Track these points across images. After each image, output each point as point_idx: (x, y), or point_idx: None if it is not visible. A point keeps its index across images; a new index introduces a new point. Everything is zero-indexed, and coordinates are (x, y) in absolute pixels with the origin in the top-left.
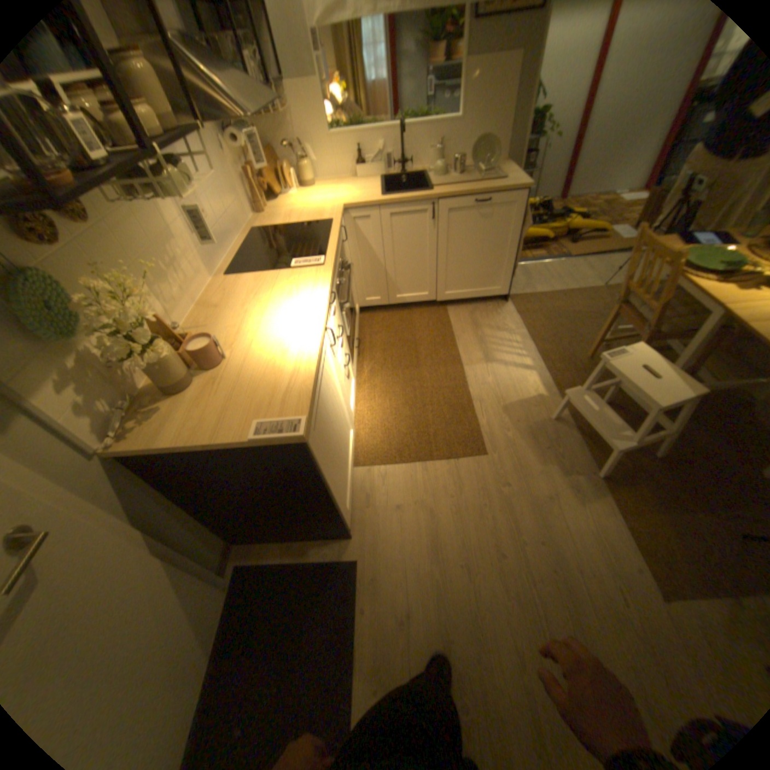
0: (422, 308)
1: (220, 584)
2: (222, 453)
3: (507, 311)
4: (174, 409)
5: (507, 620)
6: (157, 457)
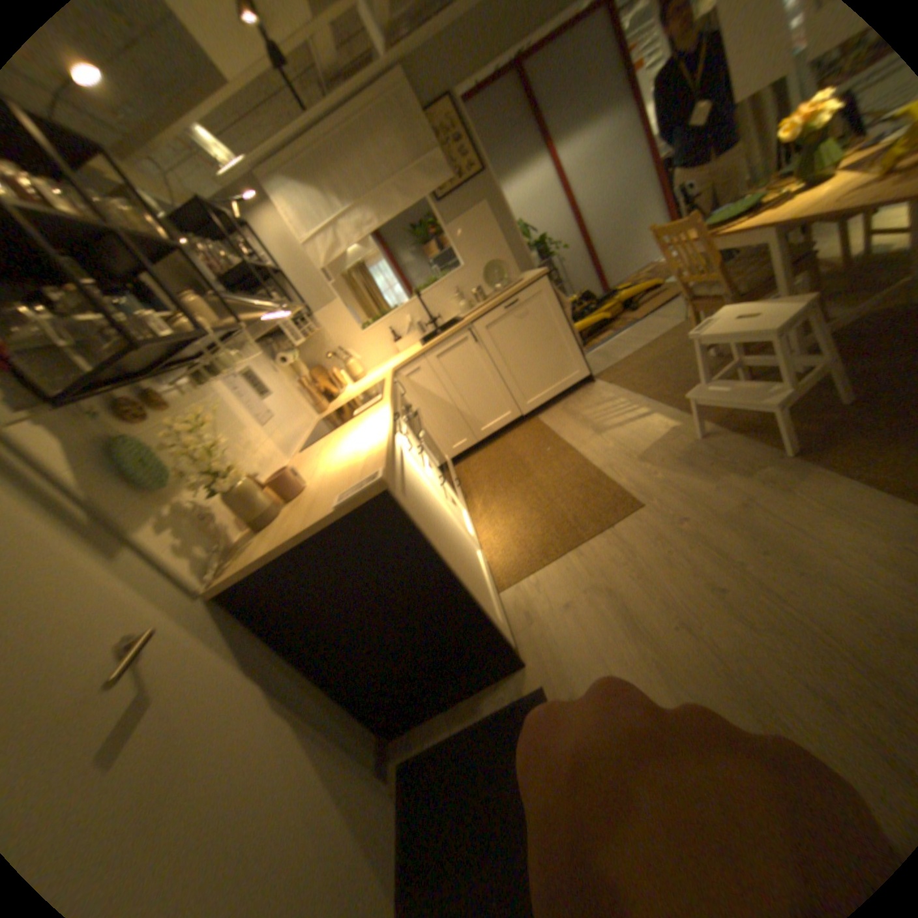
0: (514, 430)
1: (384, 789)
2: (320, 547)
3: (600, 388)
4: (268, 532)
5: (775, 660)
6: (260, 583)
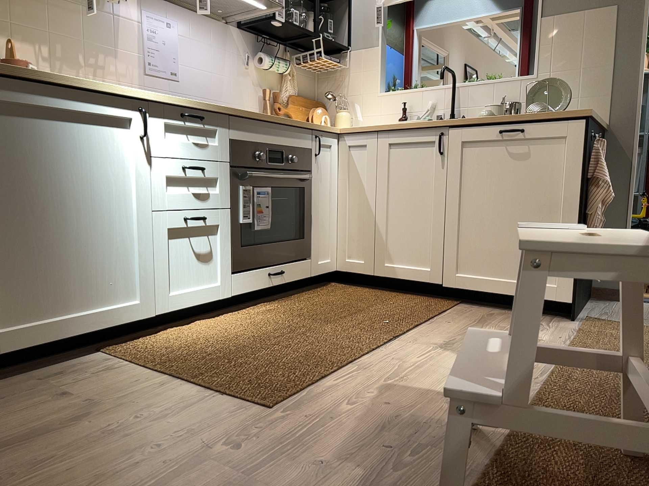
0: (423, 296)
1: None
2: None
3: (557, 326)
4: None
5: None
6: None
